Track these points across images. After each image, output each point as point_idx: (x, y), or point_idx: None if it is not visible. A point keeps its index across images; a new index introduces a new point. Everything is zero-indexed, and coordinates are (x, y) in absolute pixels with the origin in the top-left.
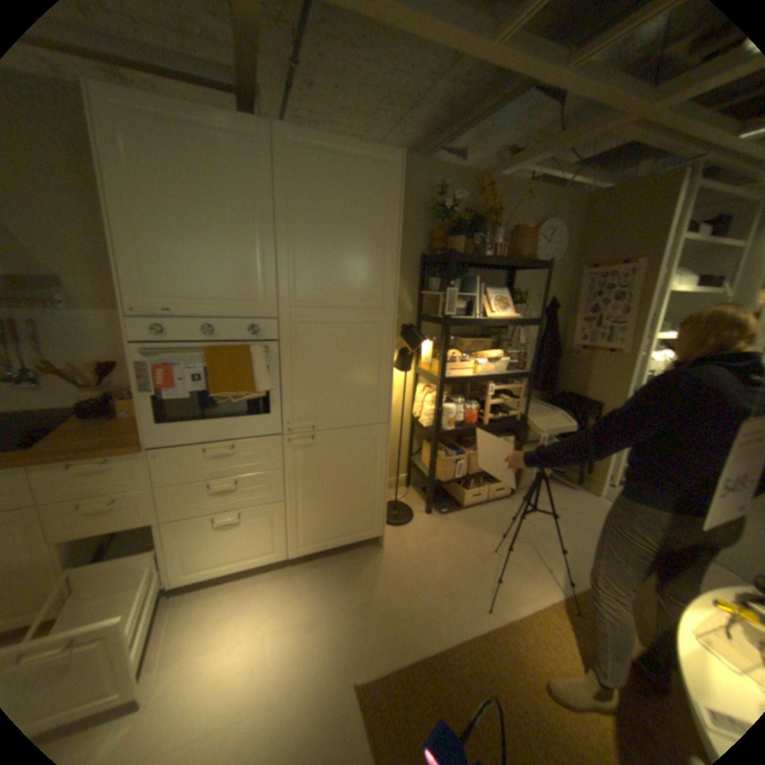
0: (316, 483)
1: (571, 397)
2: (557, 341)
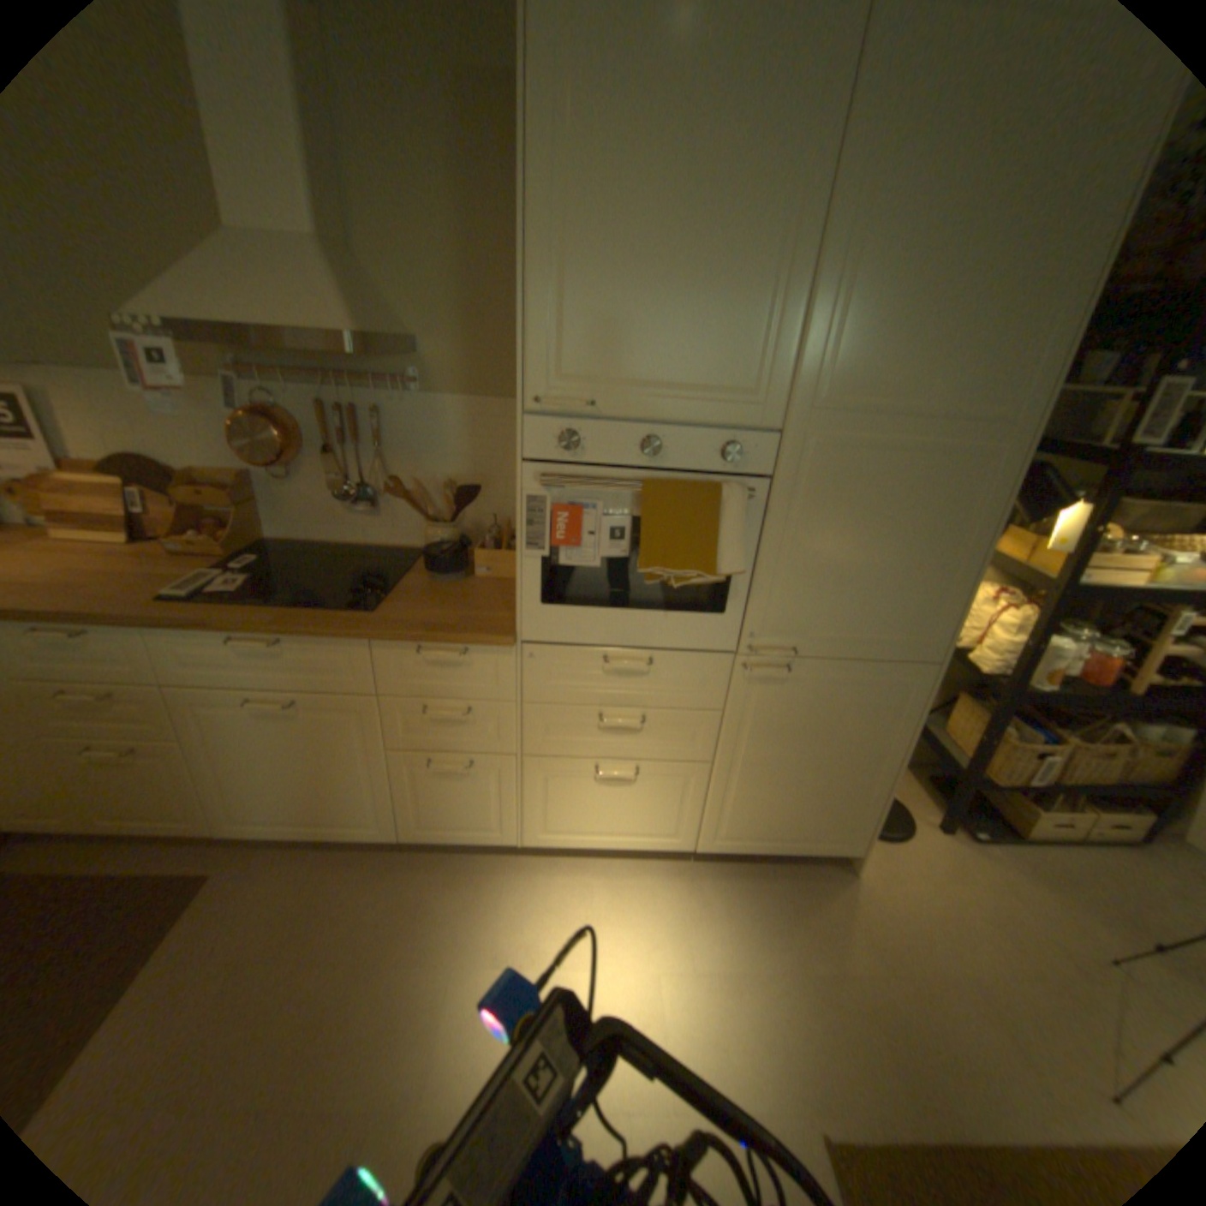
0: (772, 747)
1: None
2: None
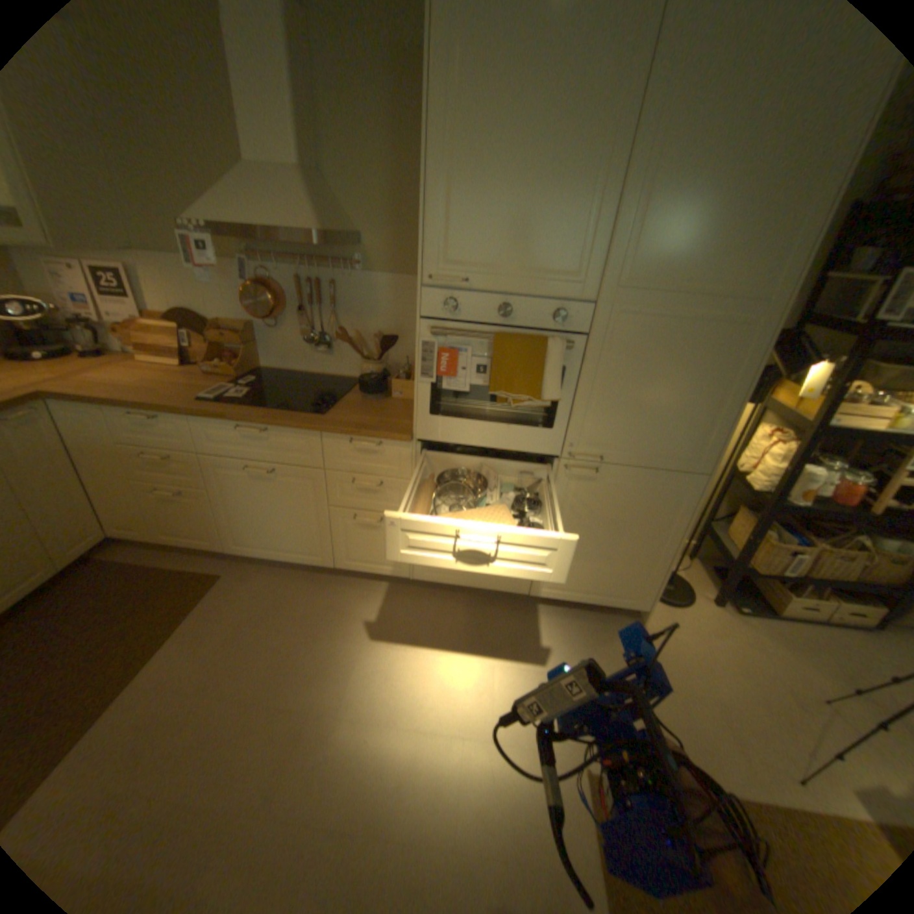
0: (583, 525)
1: None
2: None
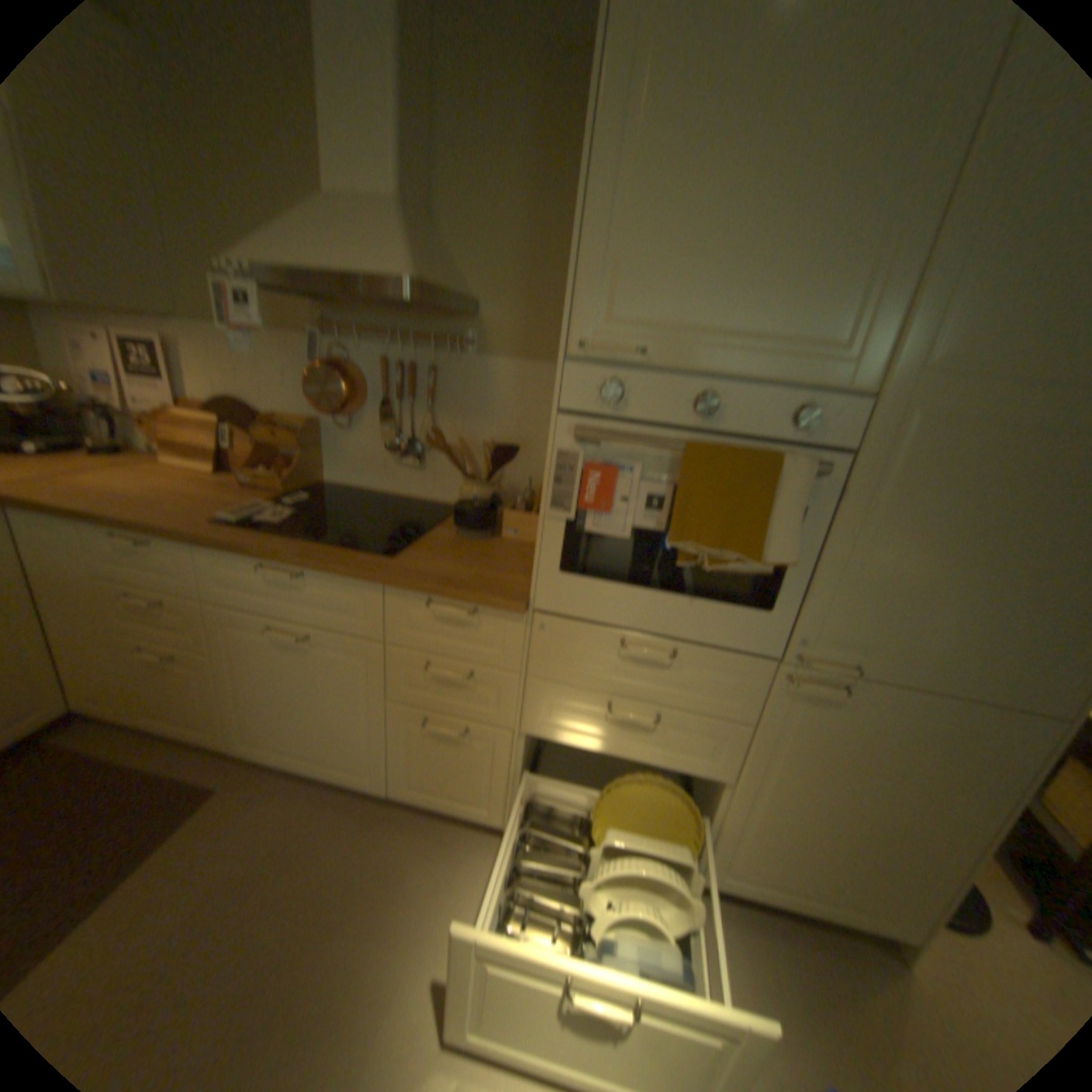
0: (813, 780)
1: None
2: None
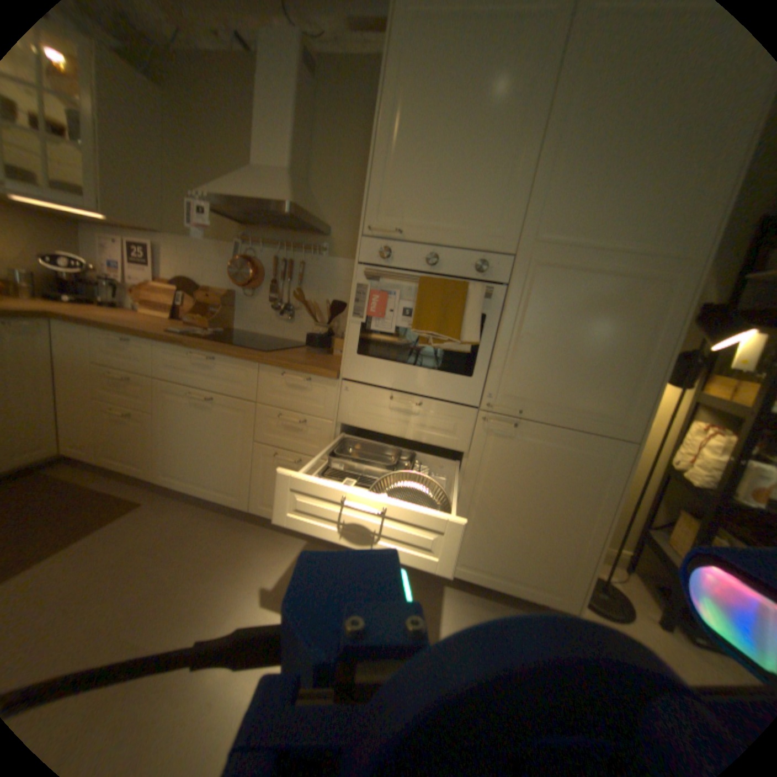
0: (503, 491)
1: None
2: None
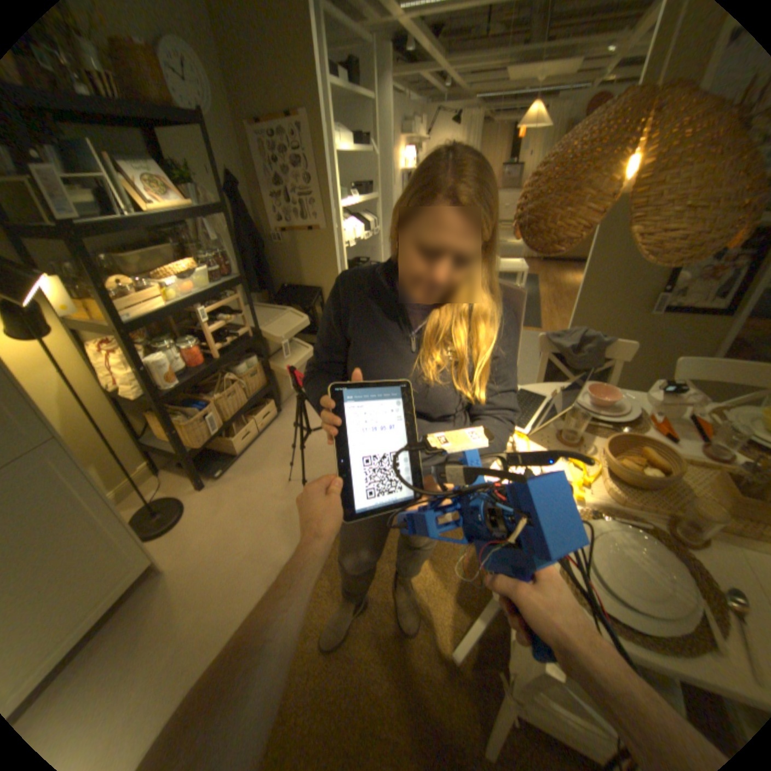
0: None
1: (291, 290)
2: (253, 229)
